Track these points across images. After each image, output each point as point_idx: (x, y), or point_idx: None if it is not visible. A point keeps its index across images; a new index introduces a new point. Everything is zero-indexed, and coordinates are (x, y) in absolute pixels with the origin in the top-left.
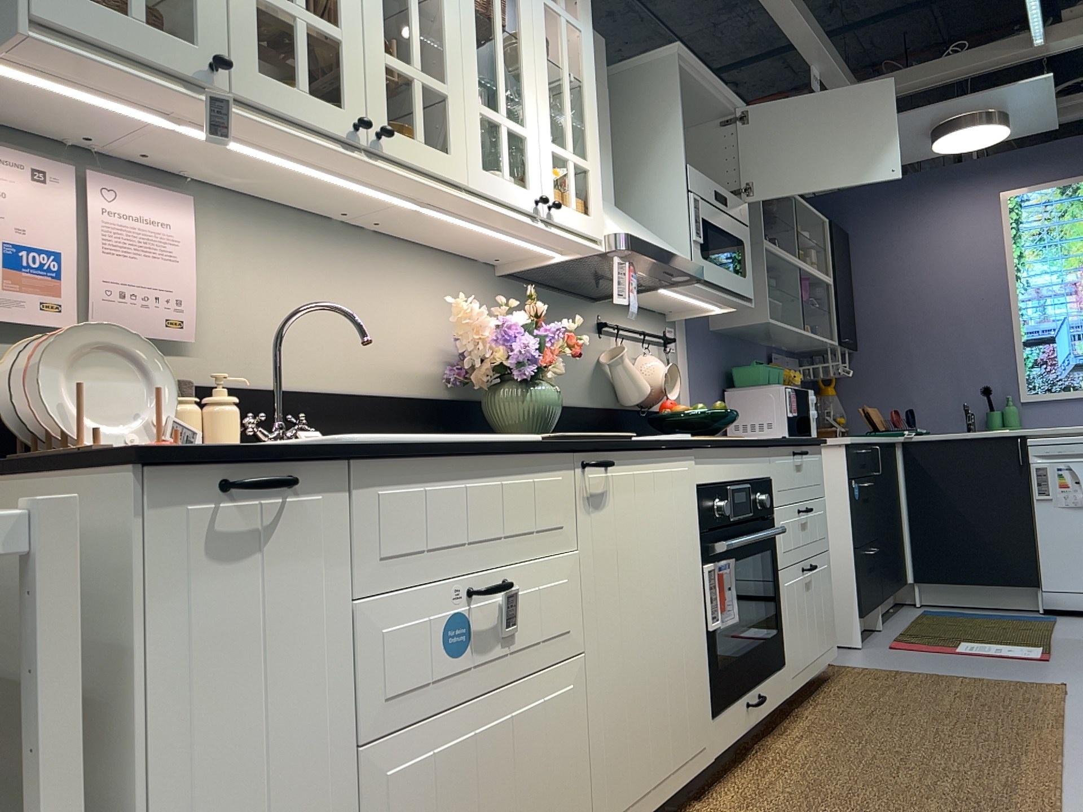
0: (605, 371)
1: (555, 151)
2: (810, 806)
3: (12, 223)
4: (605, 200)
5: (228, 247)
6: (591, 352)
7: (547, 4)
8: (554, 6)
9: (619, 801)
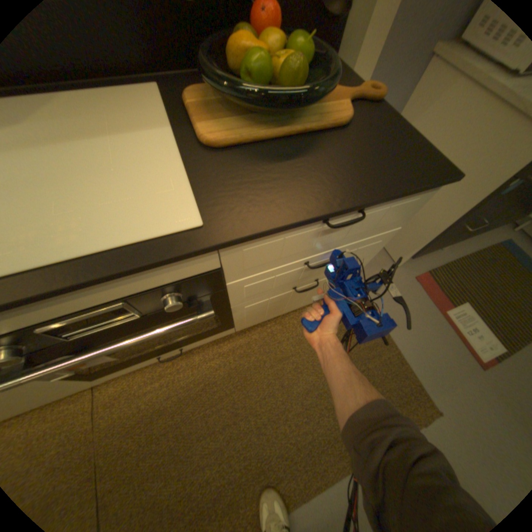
0: None
1: None
2: (127, 433)
3: None
4: None
5: None
6: None
7: None
8: None
9: None
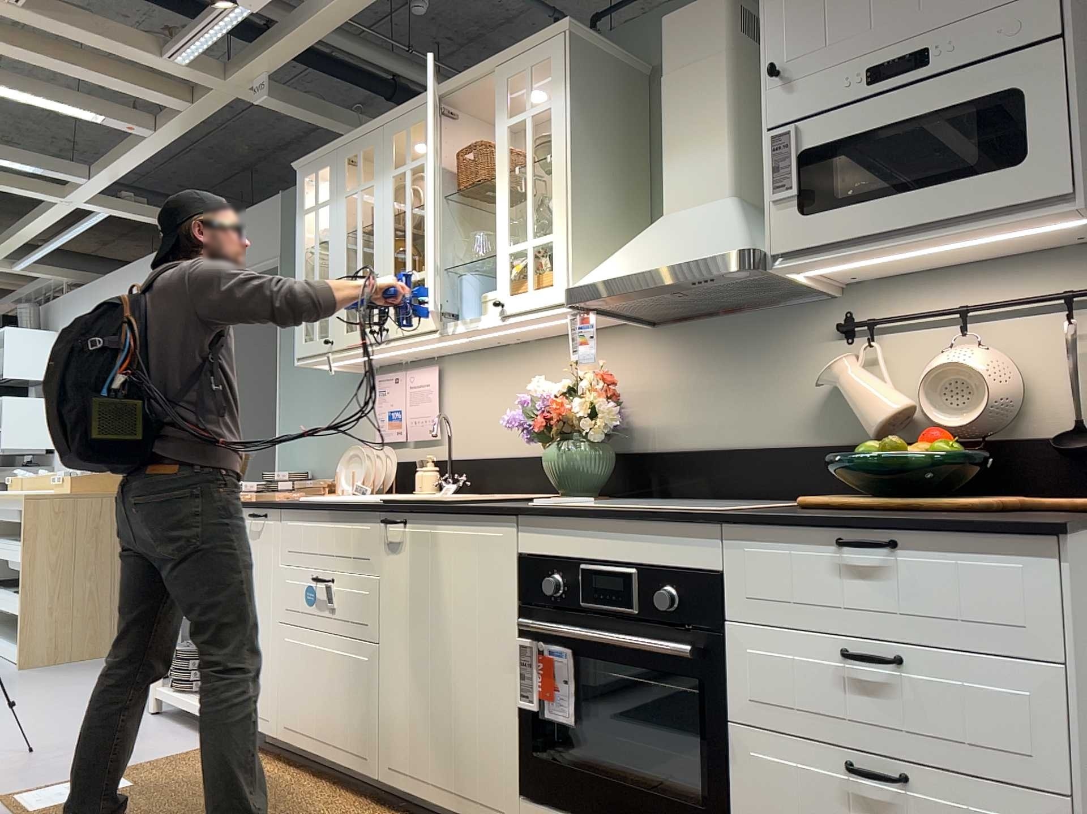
0: (854, 391)
1: (510, 251)
2: None
3: (388, 402)
4: (699, 205)
5: (457, 383)
6: (814, 371)
7: (509, 126)
8: (516, 118)
9: (398, 762)
